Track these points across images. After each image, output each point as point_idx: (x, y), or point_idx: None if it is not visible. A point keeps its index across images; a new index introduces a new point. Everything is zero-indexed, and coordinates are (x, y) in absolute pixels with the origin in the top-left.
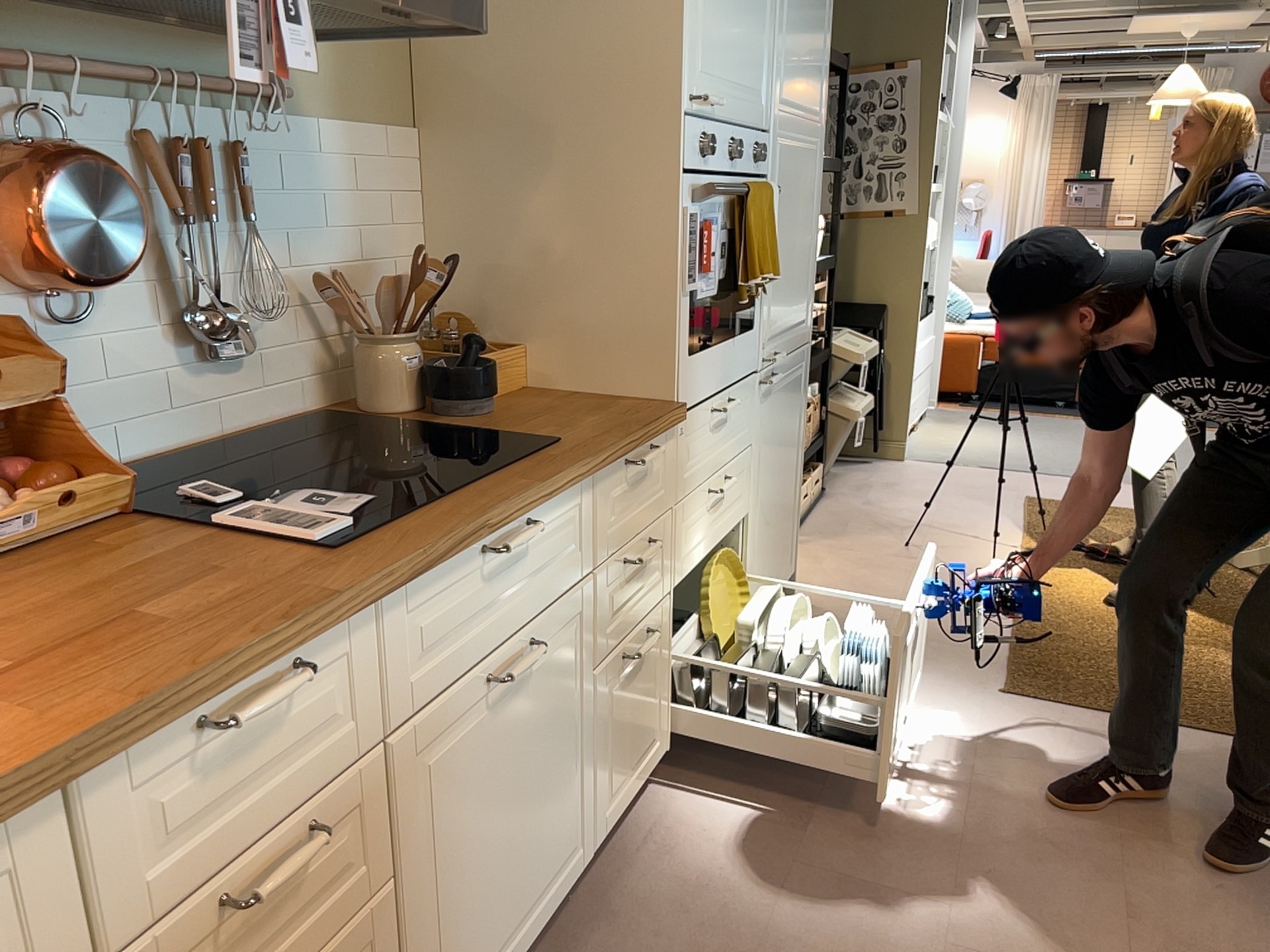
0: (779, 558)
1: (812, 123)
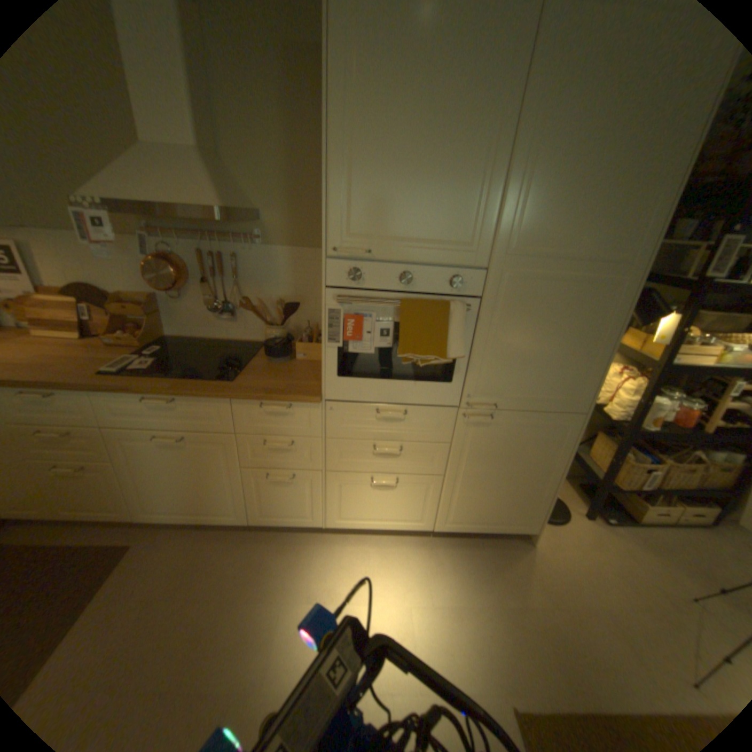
0: (505, 517)
1: (611, 259)
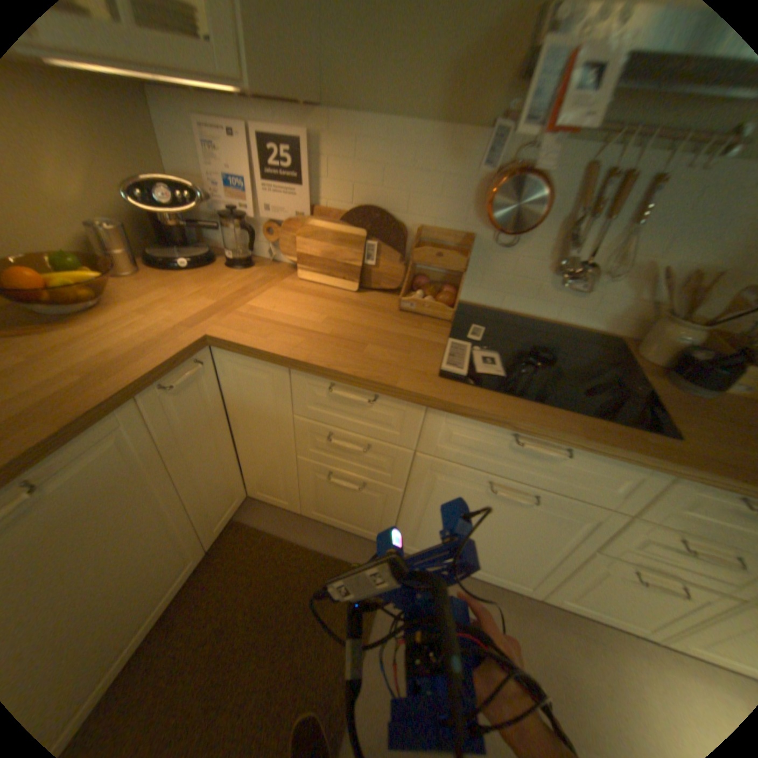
0: None
1: None
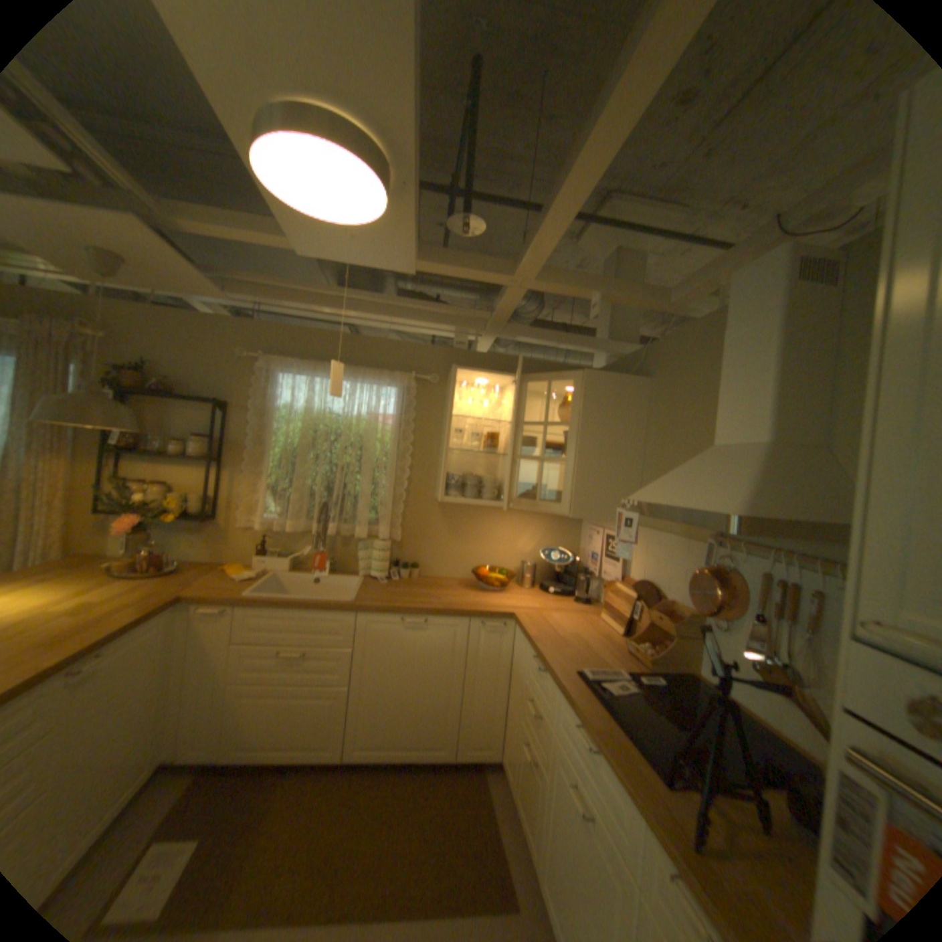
0: None
1: None
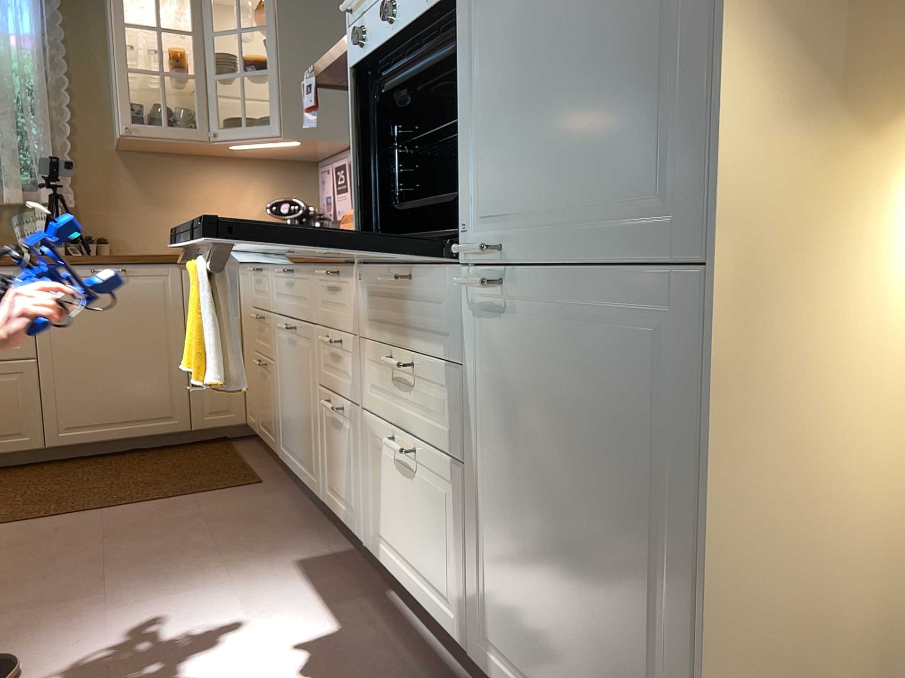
0: None
1: None
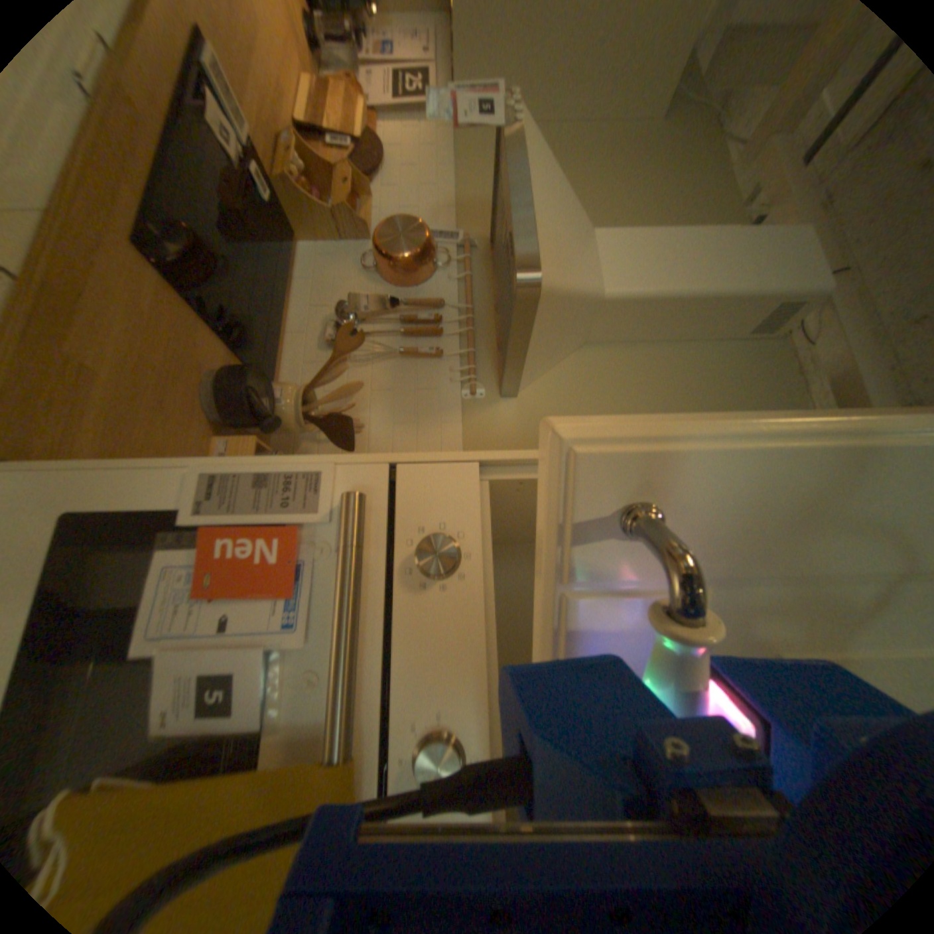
0: None
1: None
